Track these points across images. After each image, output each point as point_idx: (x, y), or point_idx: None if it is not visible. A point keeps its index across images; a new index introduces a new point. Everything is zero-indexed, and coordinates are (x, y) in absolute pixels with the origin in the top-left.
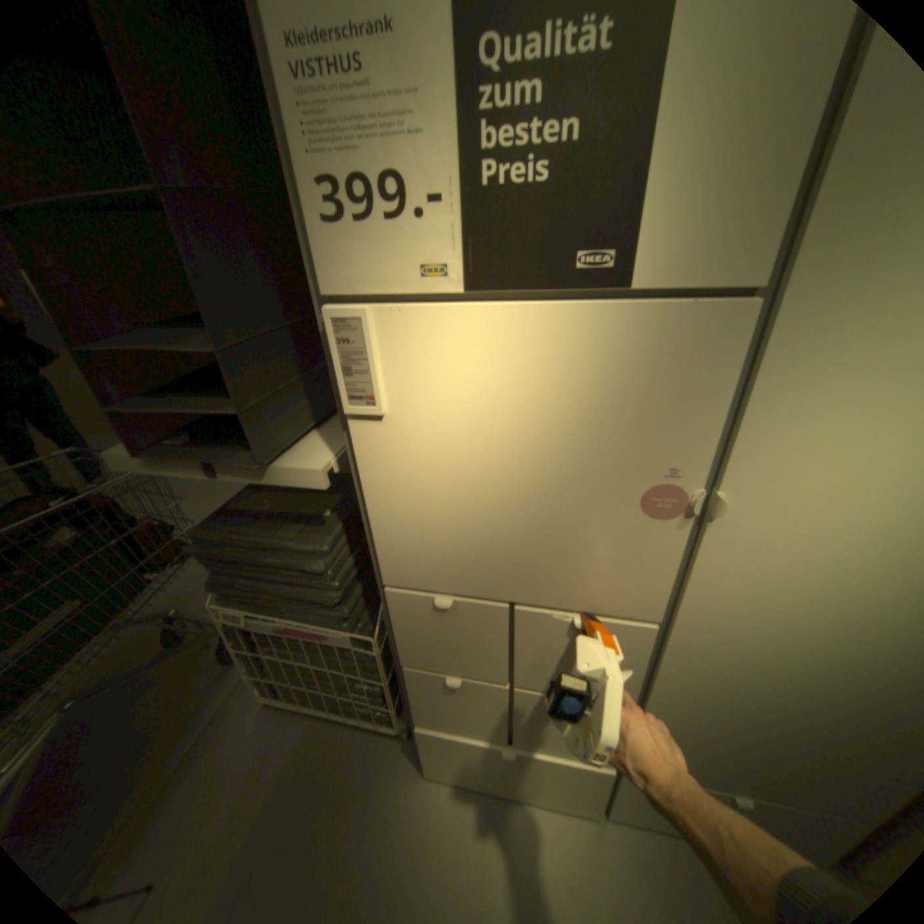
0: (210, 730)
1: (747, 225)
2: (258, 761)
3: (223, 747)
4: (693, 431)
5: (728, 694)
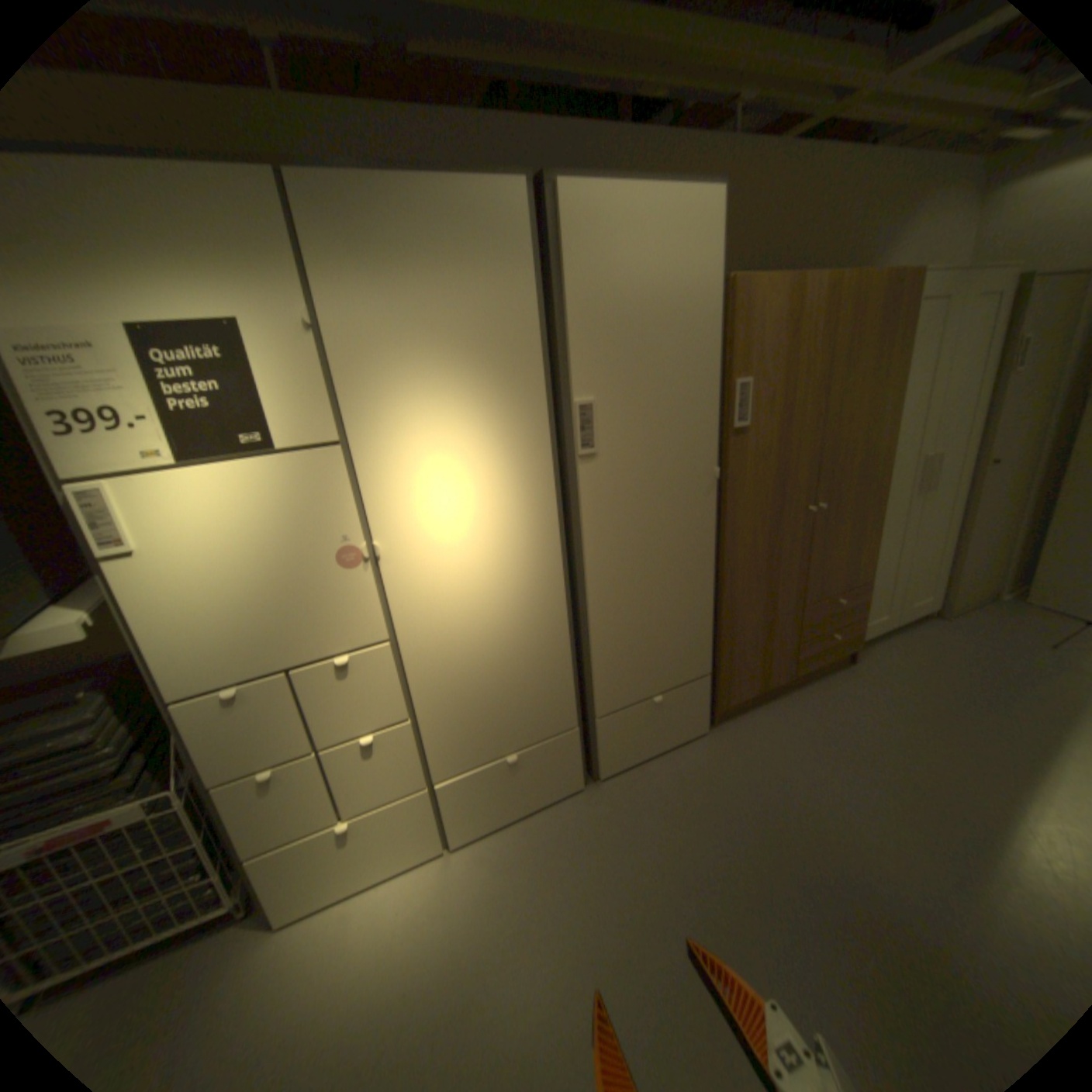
0: None
1: (317, 419)
2: None
3: None
4: (343, 513)
5: (452, 674)
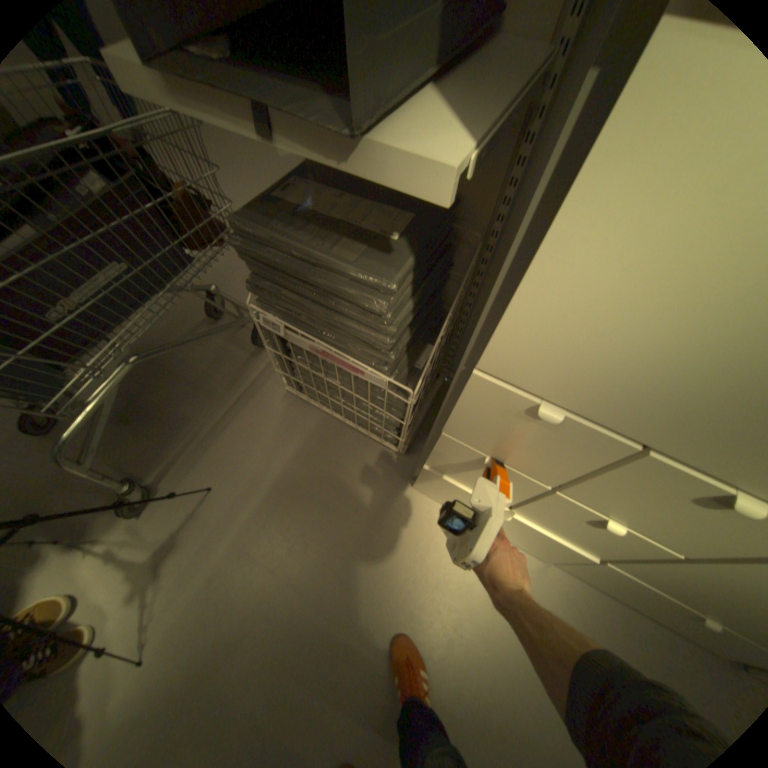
0: (248, 396)
1: None
2: (284, 431)
3: (258, 412)
4: None
5: None
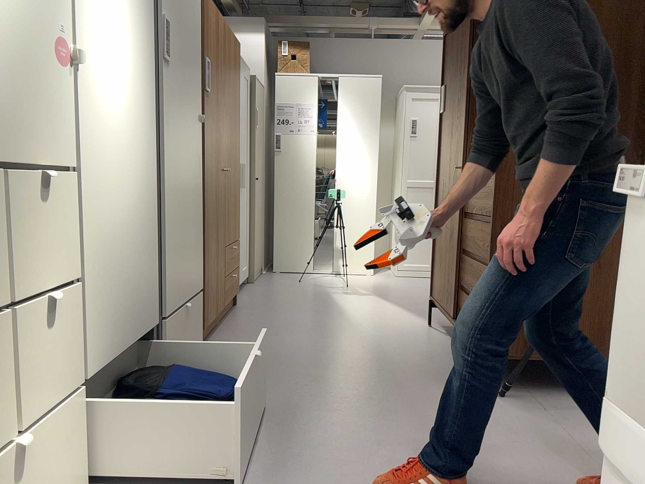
0: None
1: None
2: None
3: None
4: None
5: (102, 233)
